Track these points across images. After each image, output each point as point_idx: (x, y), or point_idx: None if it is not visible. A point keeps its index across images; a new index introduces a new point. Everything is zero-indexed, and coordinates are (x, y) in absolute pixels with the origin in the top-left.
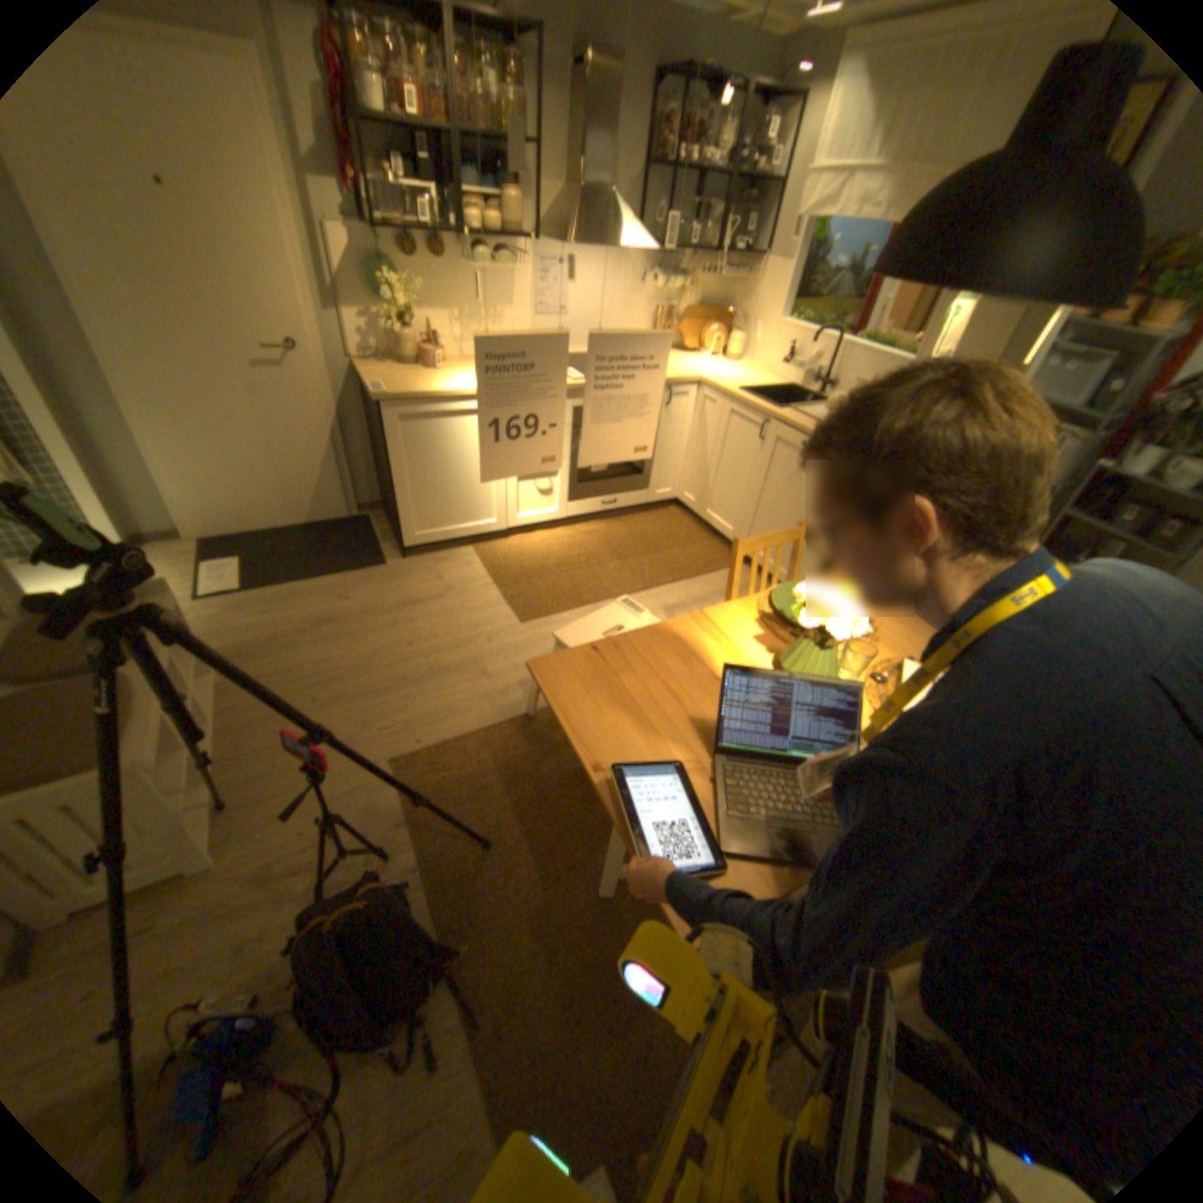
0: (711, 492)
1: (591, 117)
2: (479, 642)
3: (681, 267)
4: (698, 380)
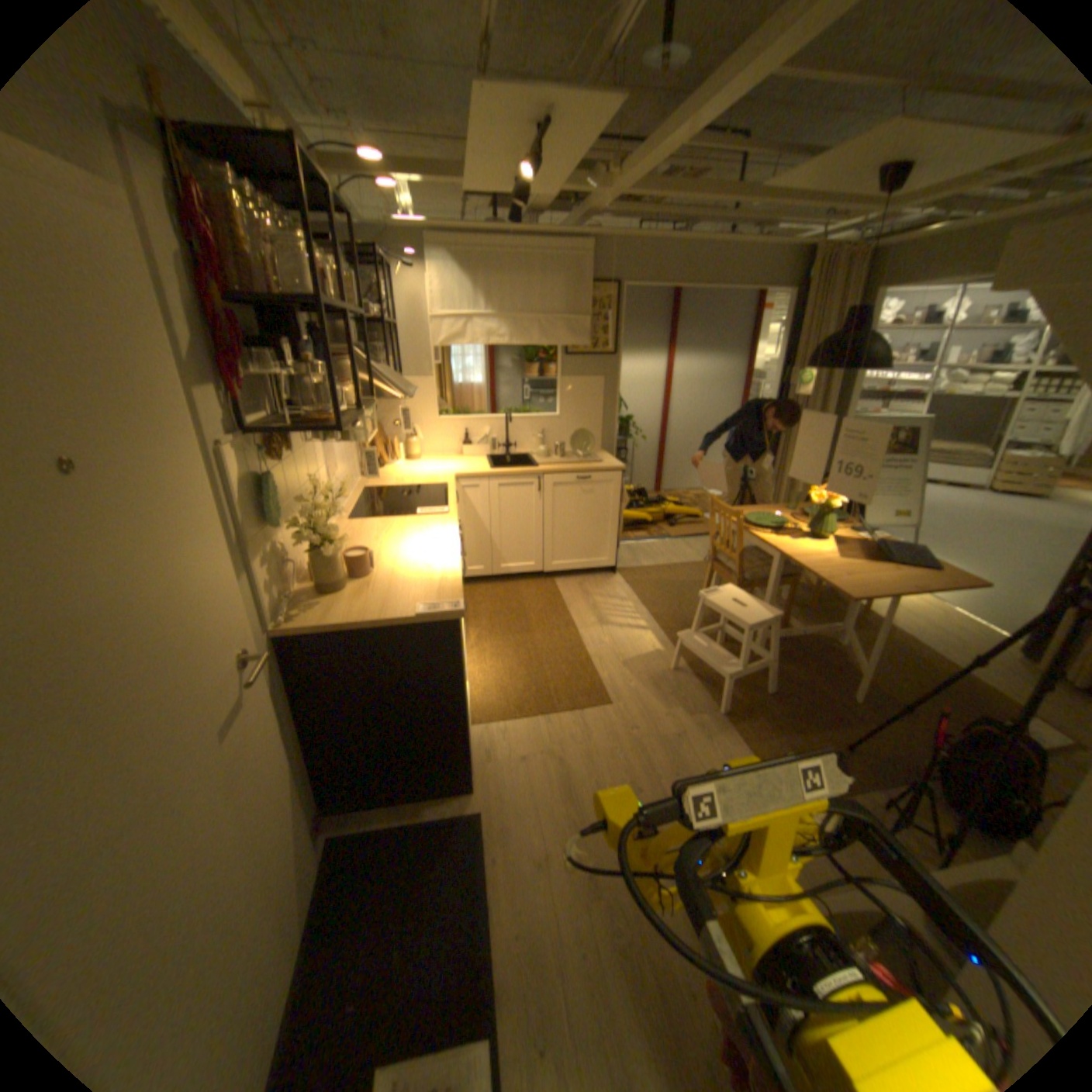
0: (499, 552)
1: None
2: (638, 737)
3: None
4: (454, 478)
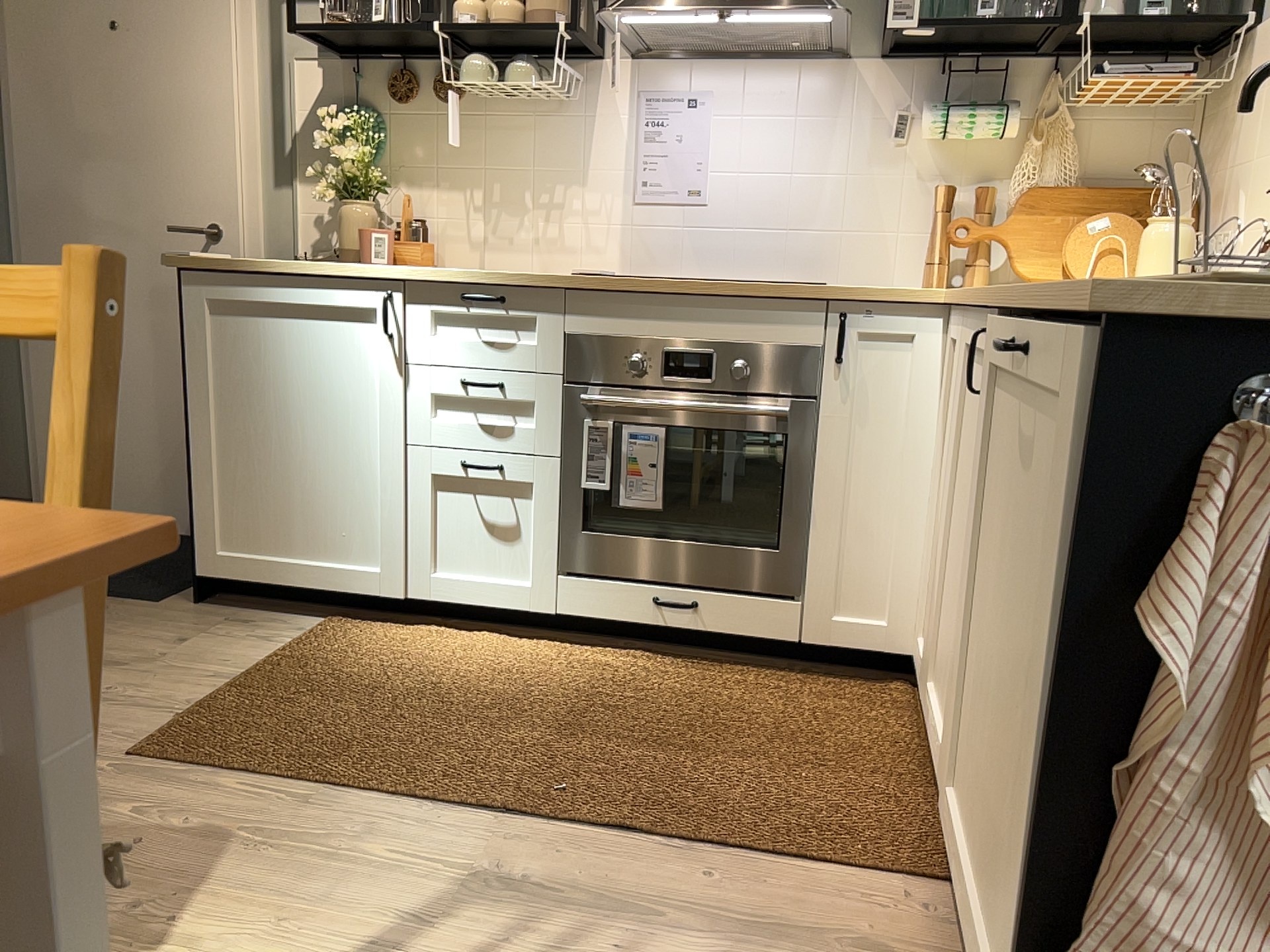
0: (940, 624)
1: None
2: None
3: (1009, 105)
4: (938, 303)
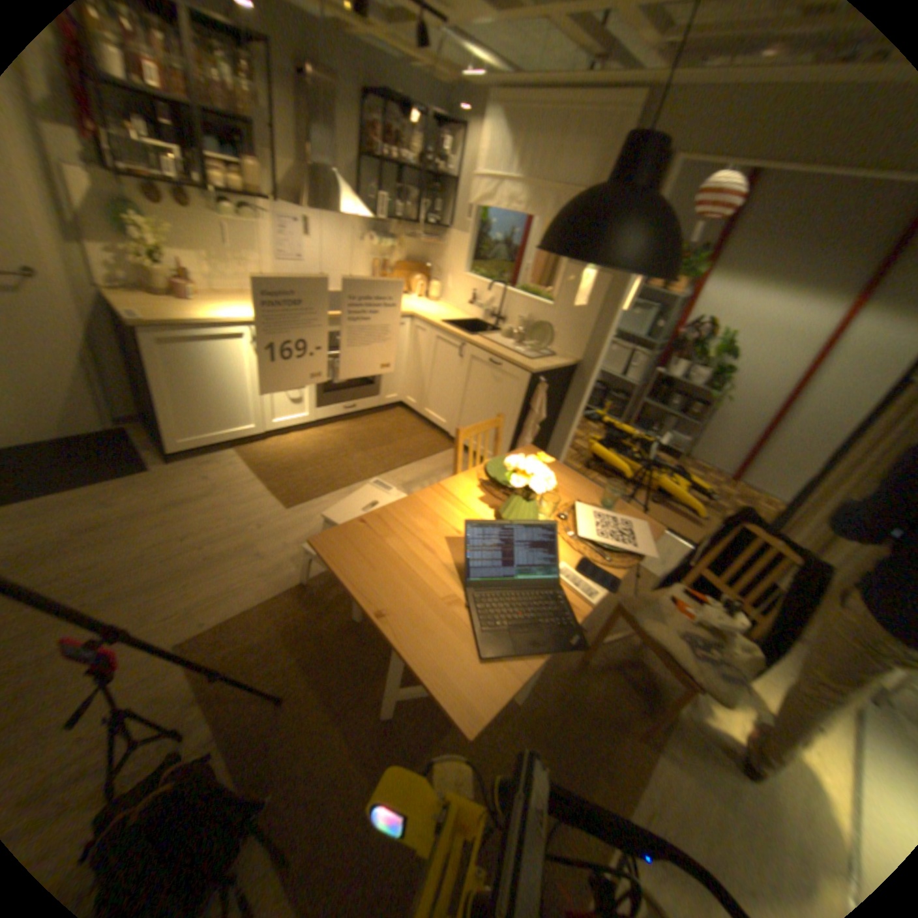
0: (429, 396)
1: (315, 114)
2: (251, 529)
3: (391, 232)
4: (412, 314)
